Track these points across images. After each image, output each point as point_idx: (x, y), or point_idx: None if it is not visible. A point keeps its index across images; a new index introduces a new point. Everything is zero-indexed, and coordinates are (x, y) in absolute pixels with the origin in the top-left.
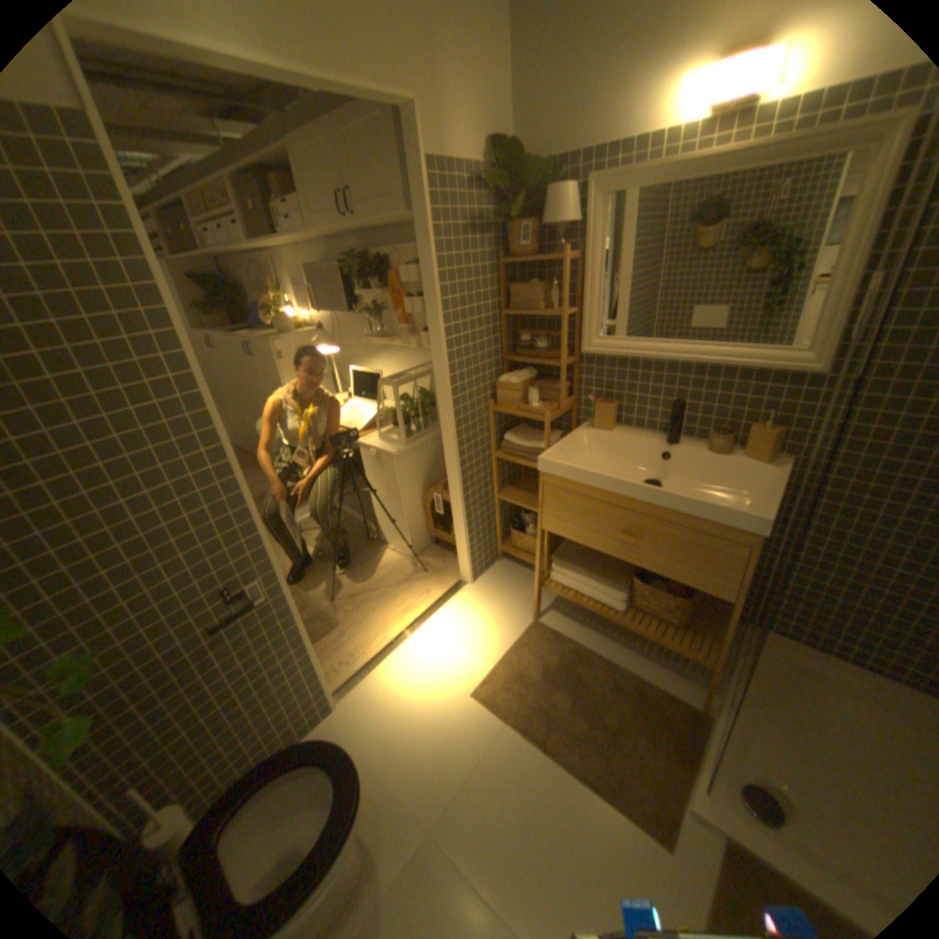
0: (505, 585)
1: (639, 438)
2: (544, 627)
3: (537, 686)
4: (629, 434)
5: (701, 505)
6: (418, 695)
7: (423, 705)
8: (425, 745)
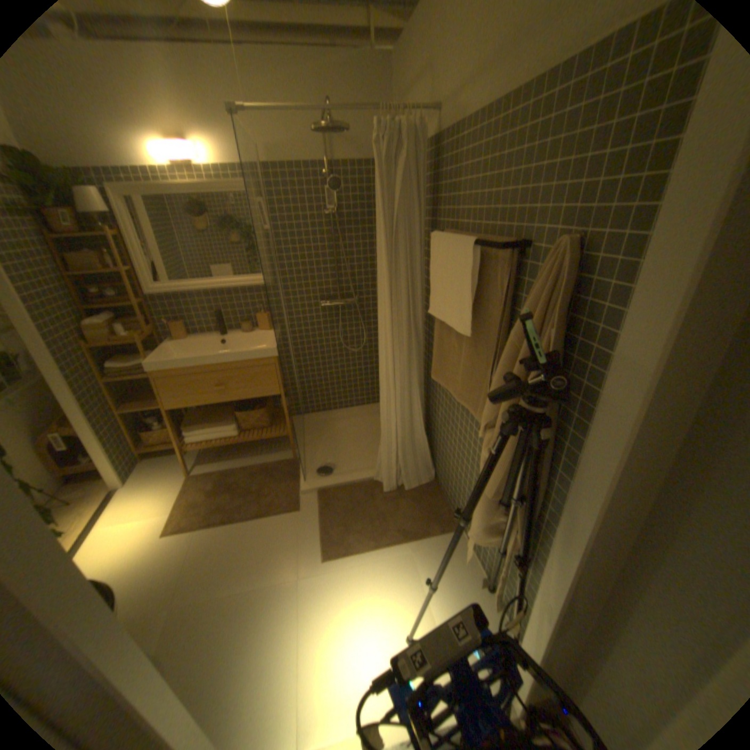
0: (152, 473)
1: (205, 339)
2: (194, 476)
3: (205, 503)
4: (198, 338)
5: (247, 355)
6: (114, 566)
7: (122, 567)
8: (138, 581)
